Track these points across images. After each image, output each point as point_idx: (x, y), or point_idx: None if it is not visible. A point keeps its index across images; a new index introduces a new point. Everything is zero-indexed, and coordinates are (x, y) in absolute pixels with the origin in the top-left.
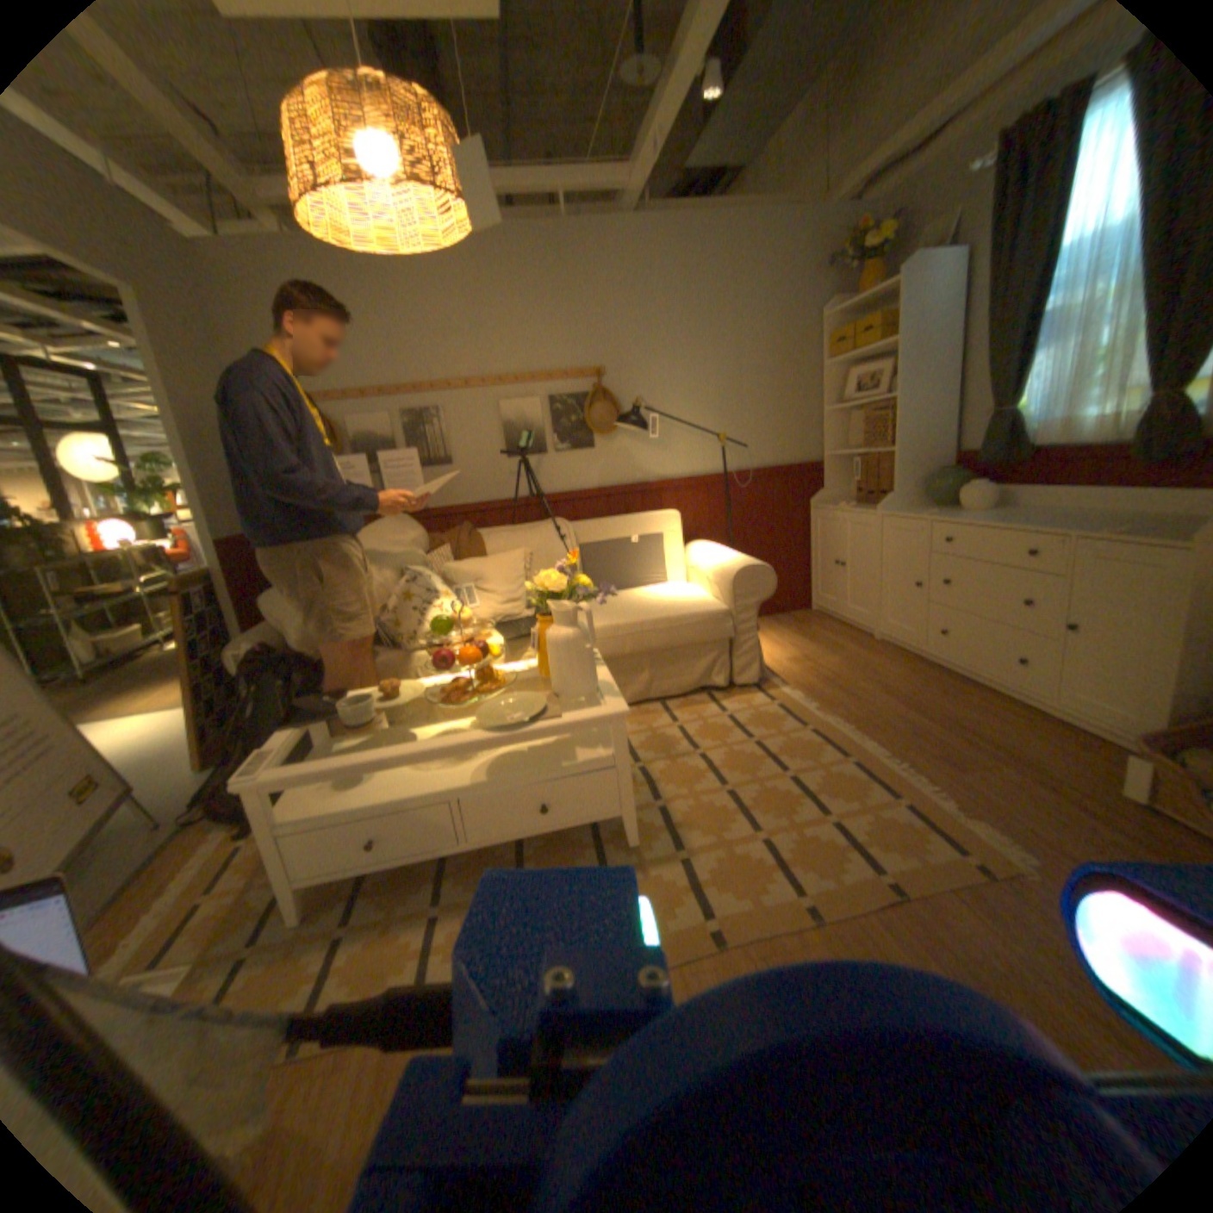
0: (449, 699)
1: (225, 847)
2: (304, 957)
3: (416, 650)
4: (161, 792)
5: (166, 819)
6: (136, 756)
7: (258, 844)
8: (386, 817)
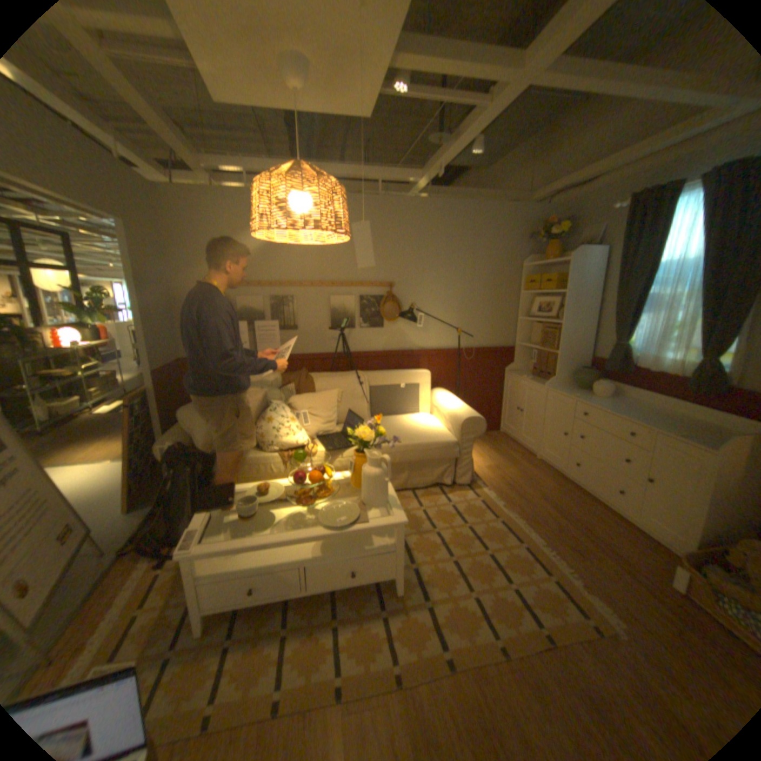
0: (302, 501)
1: (151, 574)
2: (208, 659)
3: (273, 452)
4: (104, 527)
5: (109, 548)
6: (84, 498)
7: (187, 589)
8: (263, 576)
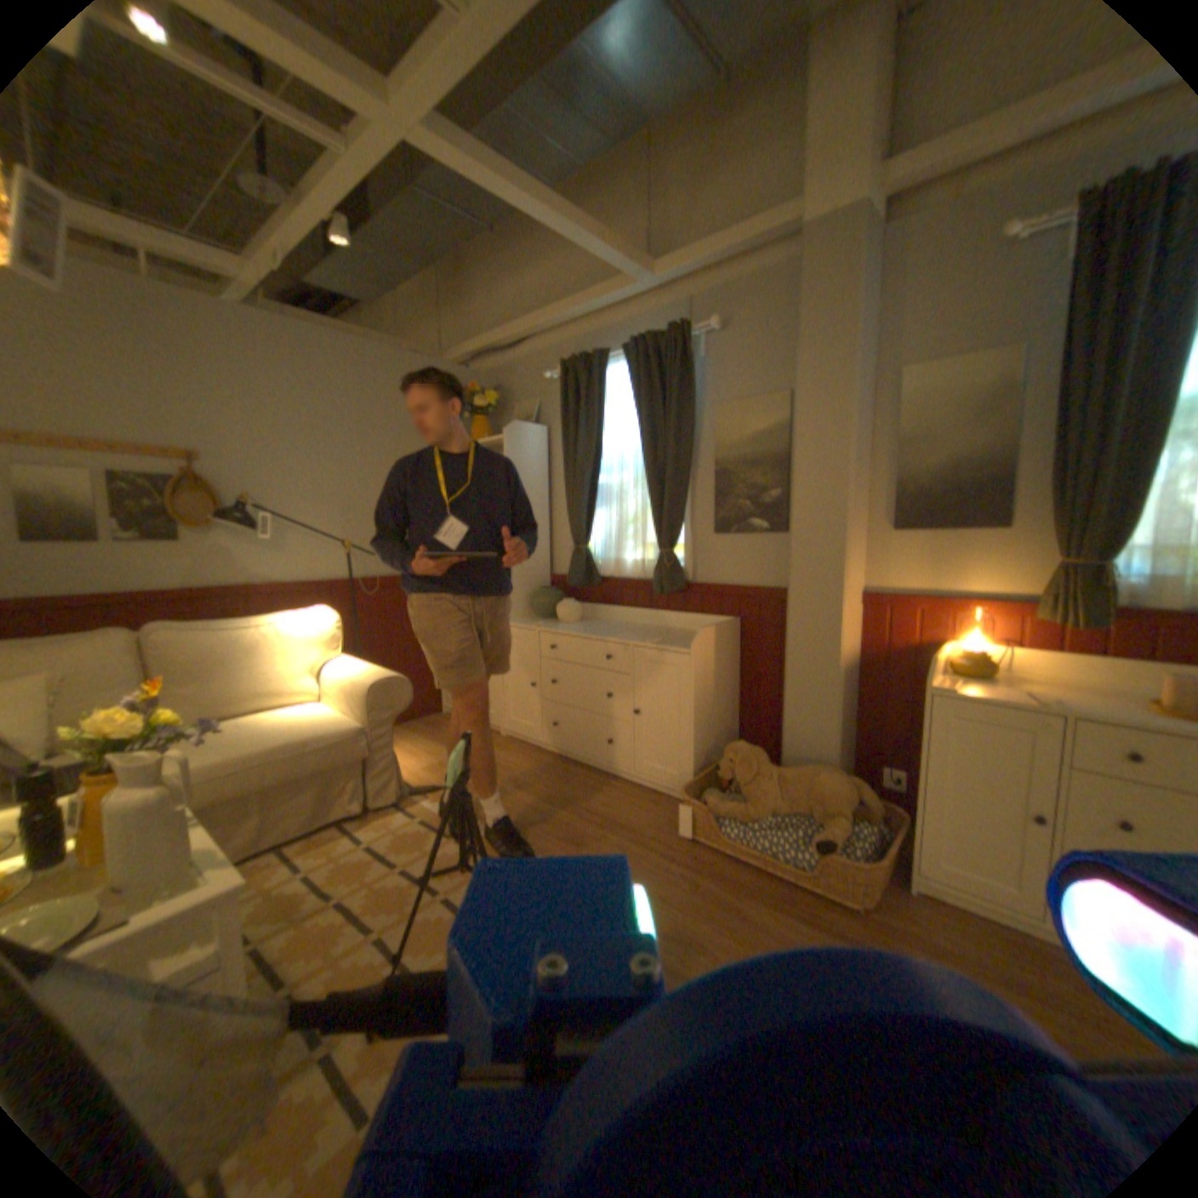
0: None
1: None
2: None
3: None
4: None
5: None
6: None
7: None
8: None
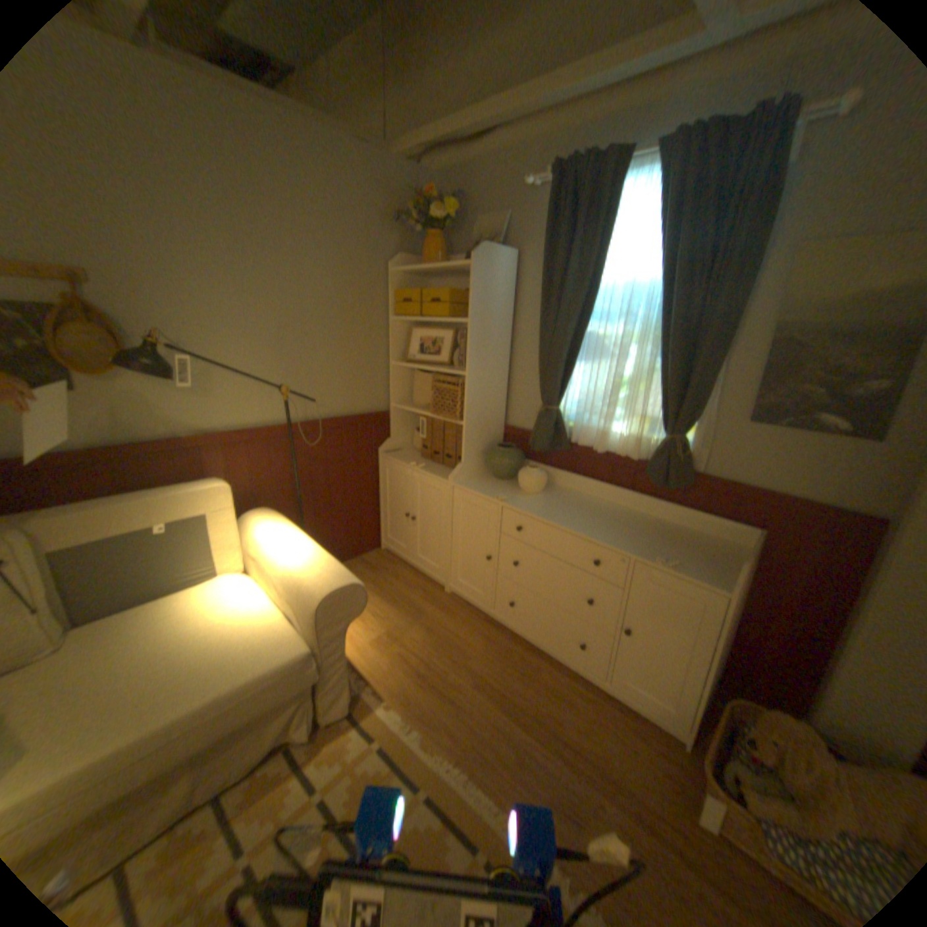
0: None
1: None
2: None
3: None
4: None
5: None
6: None
7: None
8: None
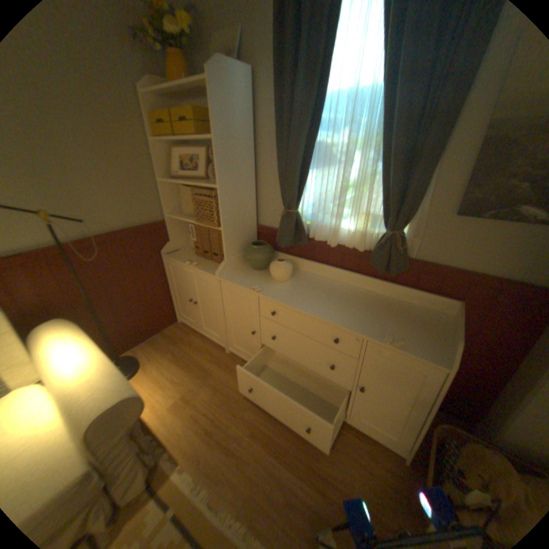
0: None
1: None
2: None
3: None
4: None
5: None
6: None
7: None
8: None
